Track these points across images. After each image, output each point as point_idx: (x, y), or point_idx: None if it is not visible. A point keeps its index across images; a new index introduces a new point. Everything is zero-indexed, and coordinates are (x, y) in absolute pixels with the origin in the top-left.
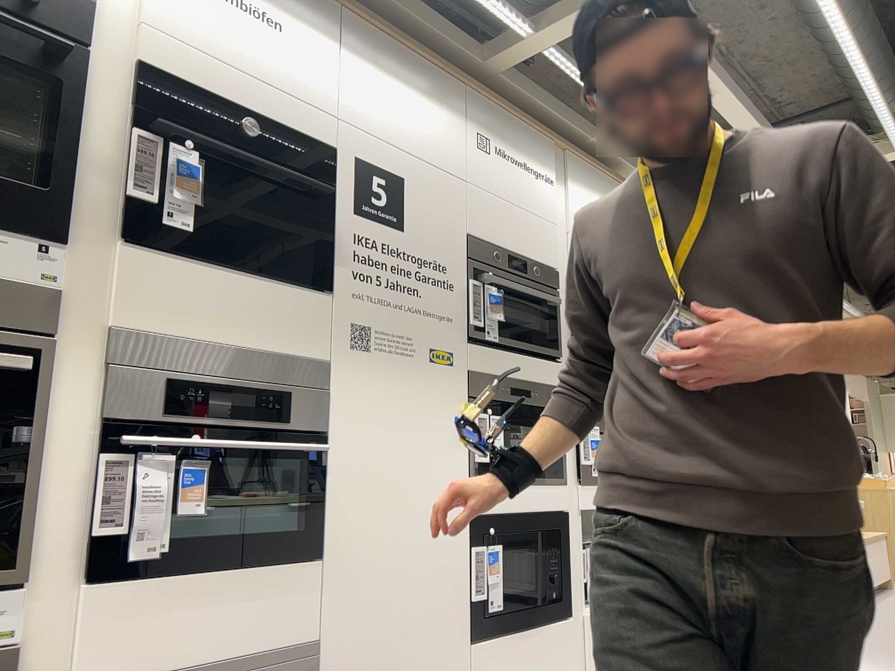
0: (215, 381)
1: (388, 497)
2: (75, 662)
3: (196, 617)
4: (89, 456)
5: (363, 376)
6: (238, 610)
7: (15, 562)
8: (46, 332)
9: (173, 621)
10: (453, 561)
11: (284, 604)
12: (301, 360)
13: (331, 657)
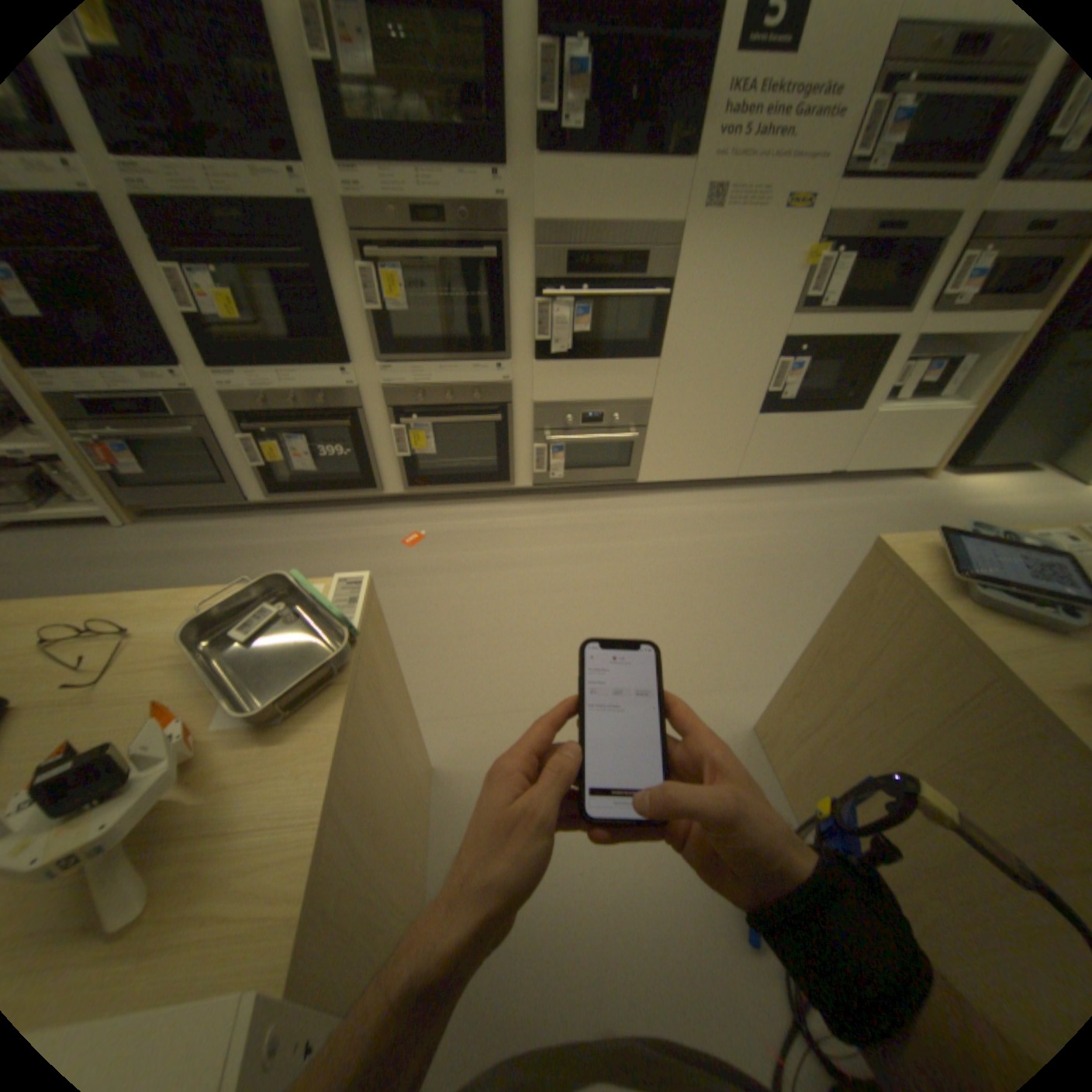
0: (599, 247)
1: (714, 323)
2: (533, 392)
3: (585, 380)
4: (531, 299)
5: (712, 231)
6: (606, 379)
7: (505, 350)
8: (502, 230)
9: (574, 380)
10: (759, 365)
11: (632, 379)
12: (664, 221)
13: (658, 407)
